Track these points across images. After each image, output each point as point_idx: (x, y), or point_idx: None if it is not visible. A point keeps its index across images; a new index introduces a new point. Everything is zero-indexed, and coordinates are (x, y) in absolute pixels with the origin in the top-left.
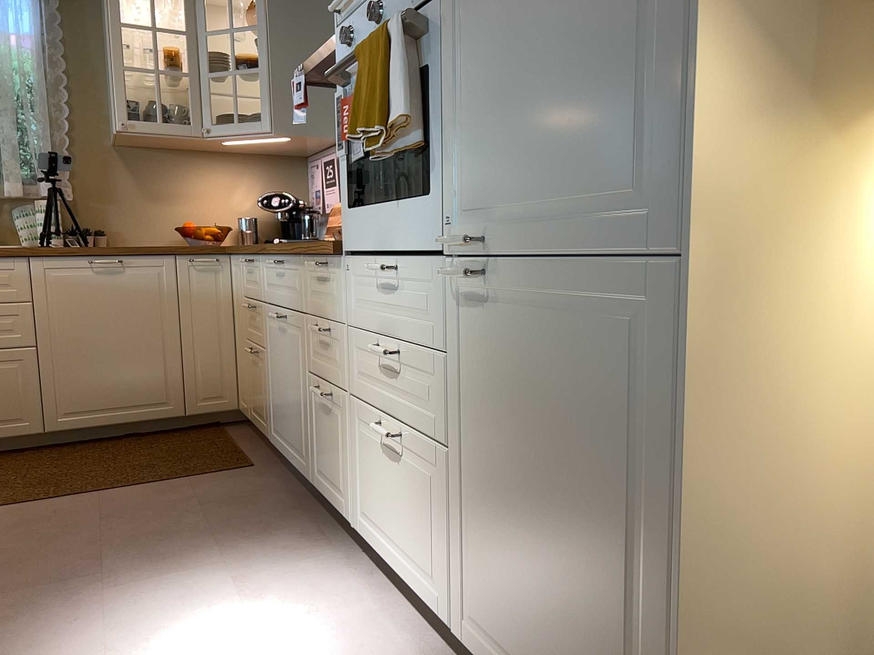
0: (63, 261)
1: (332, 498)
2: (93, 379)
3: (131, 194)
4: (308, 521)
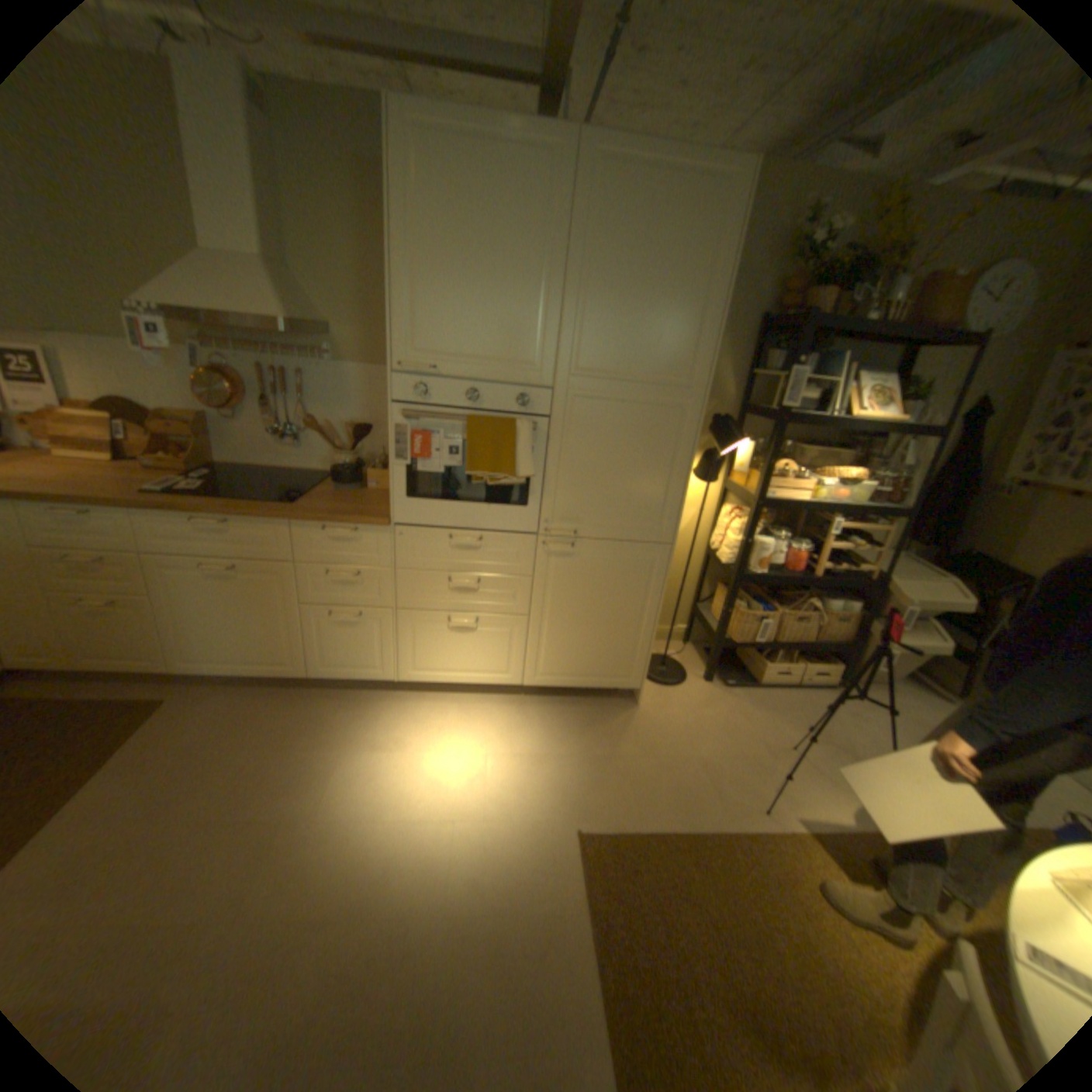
0: None
1: (352, 675)
2: None
3: None
4: (318, 701)
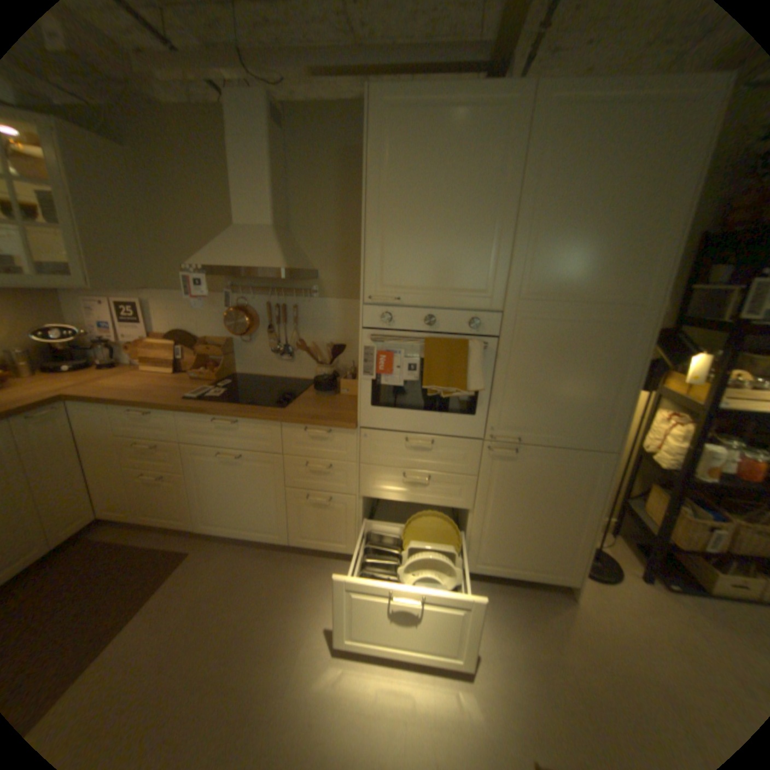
0: None
1: (322, 547)
2: None
3: None
4: (296, 565)
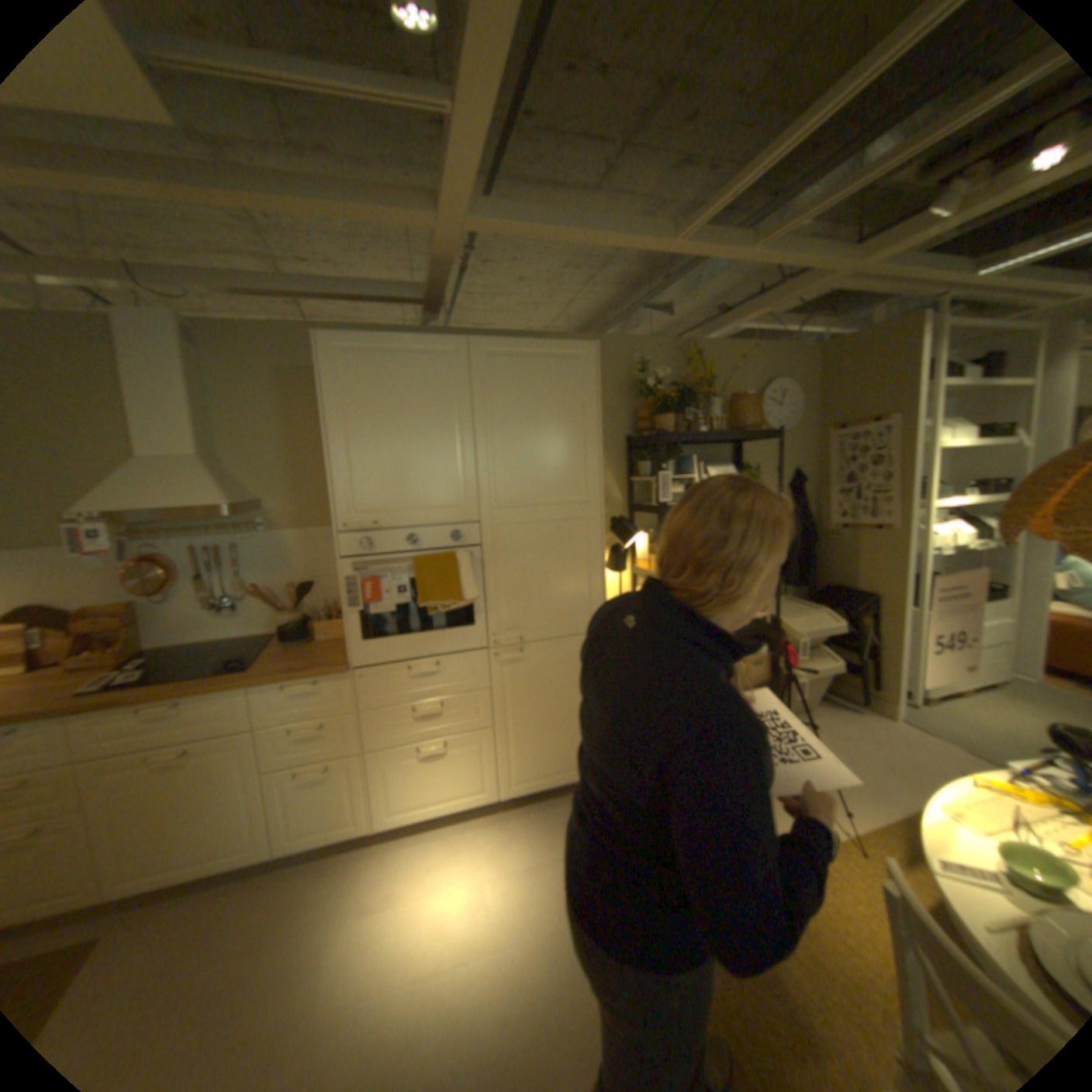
0: None
1: (320, 842)
2: None
3: None
4: (284, 883)
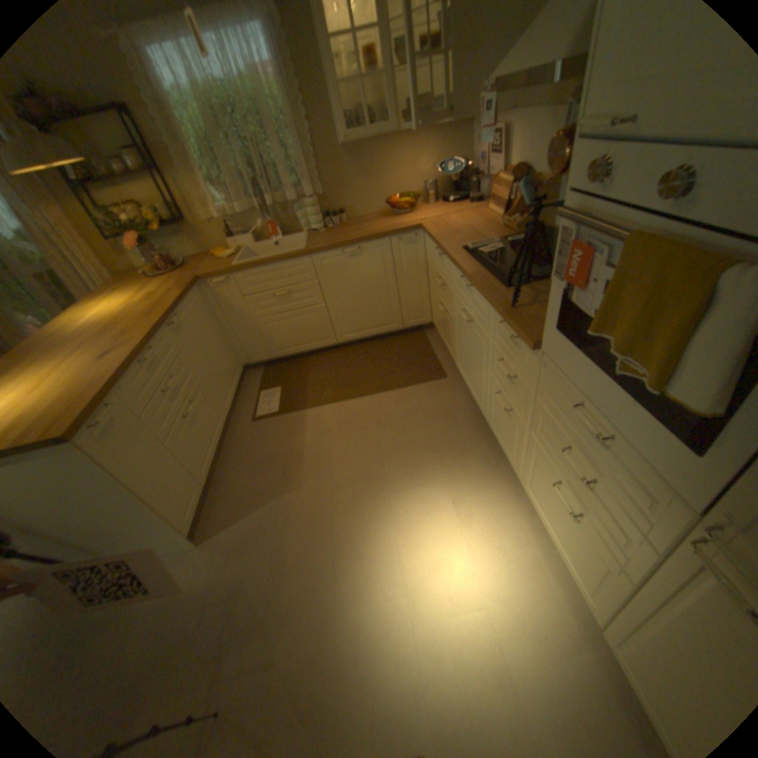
0: (328, 253)
1: (502, 448)
2: (355, 316)
3: (354, 178)
4: (485, 443)
